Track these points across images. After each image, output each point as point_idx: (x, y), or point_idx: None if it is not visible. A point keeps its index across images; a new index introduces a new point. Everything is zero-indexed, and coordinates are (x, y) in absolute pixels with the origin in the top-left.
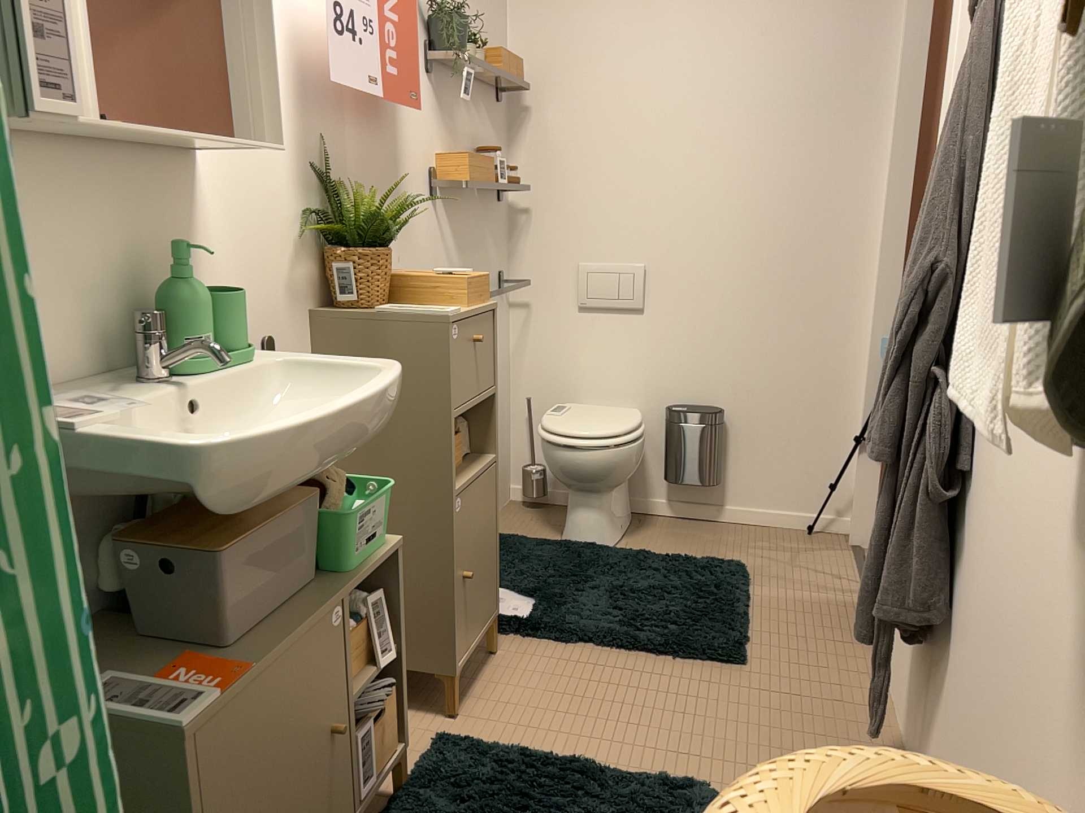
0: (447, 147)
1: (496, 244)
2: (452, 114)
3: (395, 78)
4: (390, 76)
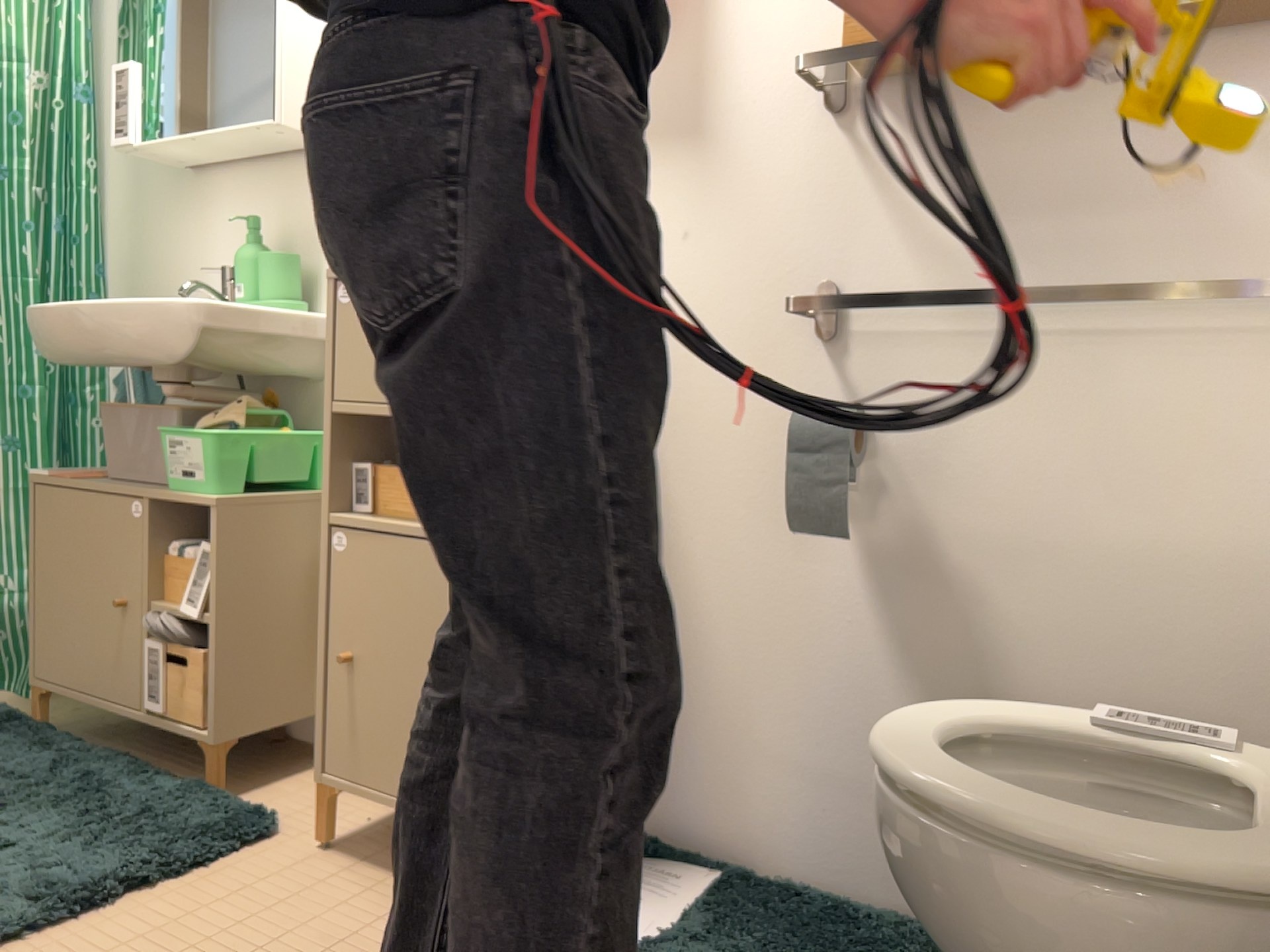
0: None
1: None
2: None
3: None
4: None
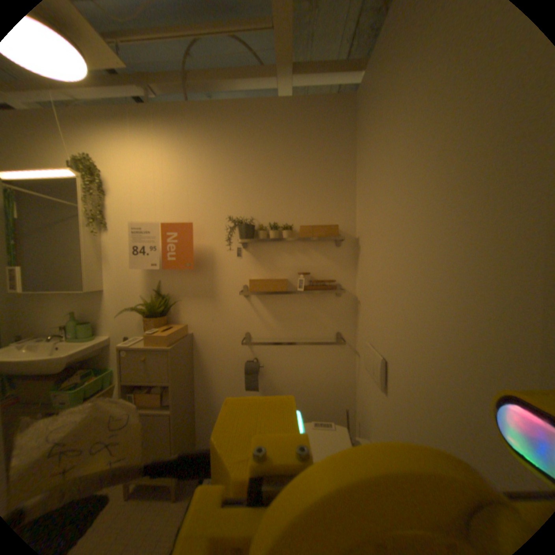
0: (263, 272)
1: (332, 316)
2: (270, 258)
3: (171, 259)
4: (167, 259)
